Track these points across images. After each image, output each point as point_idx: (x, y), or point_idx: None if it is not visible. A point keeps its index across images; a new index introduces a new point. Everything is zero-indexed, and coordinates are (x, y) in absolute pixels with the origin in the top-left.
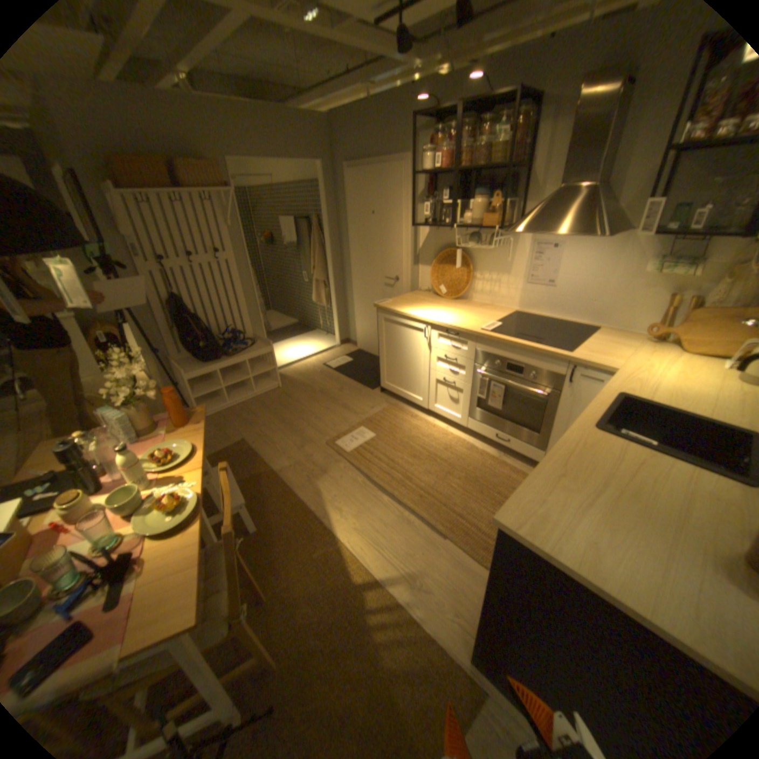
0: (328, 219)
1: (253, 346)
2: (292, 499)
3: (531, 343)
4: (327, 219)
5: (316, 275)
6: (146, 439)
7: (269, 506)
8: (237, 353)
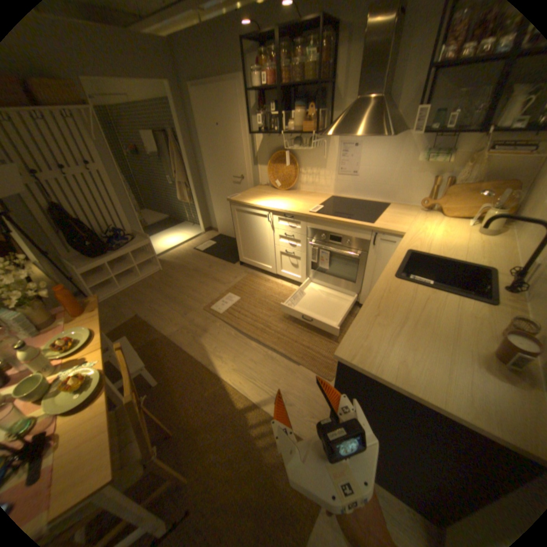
0: (181, 131)
1: (133, 240)
2: (183, 355)
3: (345, 219)
4: (180, 131)
5: (177, 178)
6: (46, 331)
7: (165, 363)
8: (120, 247)
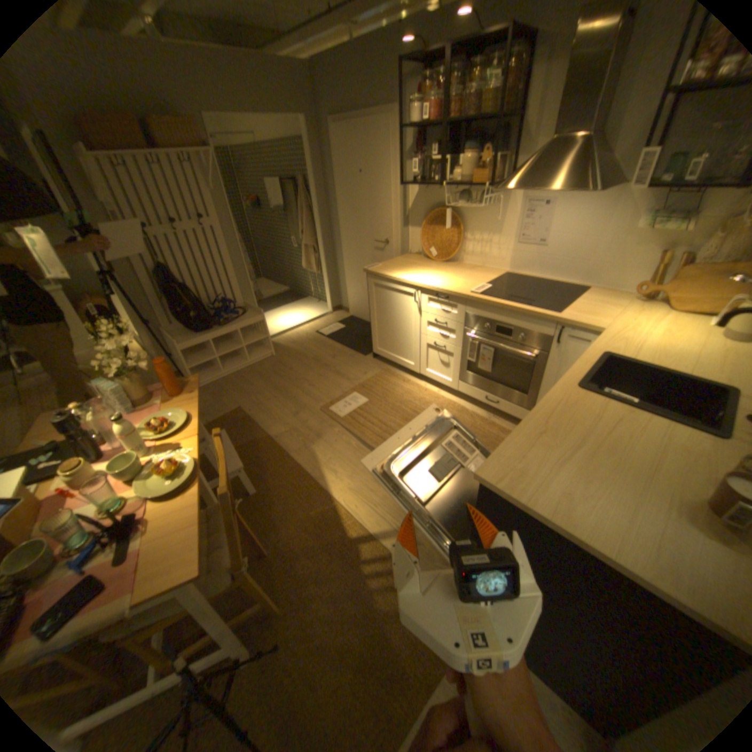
0: (314, 180)
1: (244, 316)
2: (289, 463)
3: (520, 305)
4: (313, 180)
5: (304, 240)
6: (141, 410)
7: (266, 470)
8: (228, 323)
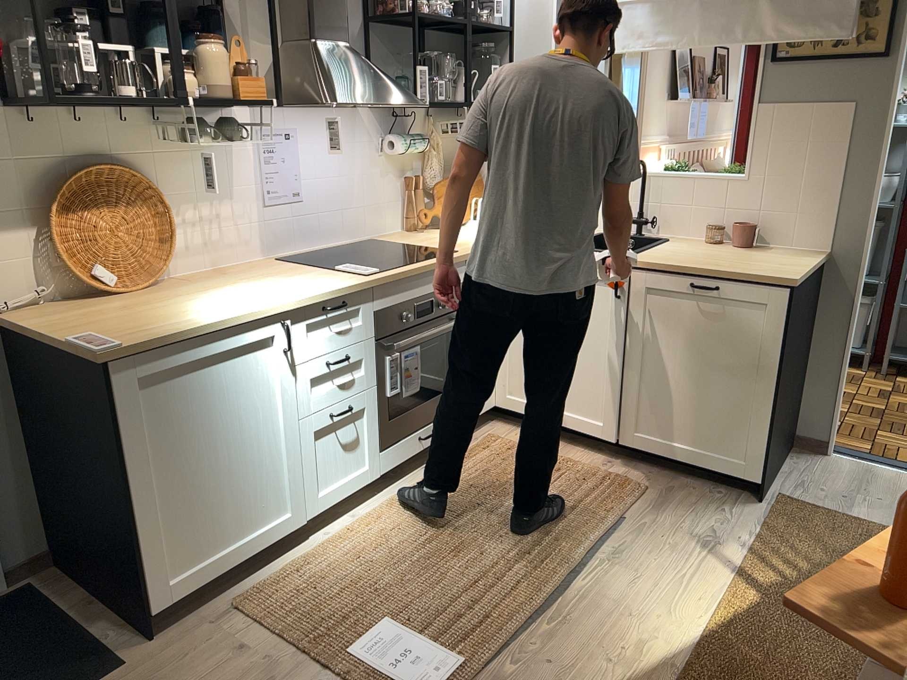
0: None
1: None
2: None
3: (427, 260)
4: None
5: None
6: None
7: None
8: None
